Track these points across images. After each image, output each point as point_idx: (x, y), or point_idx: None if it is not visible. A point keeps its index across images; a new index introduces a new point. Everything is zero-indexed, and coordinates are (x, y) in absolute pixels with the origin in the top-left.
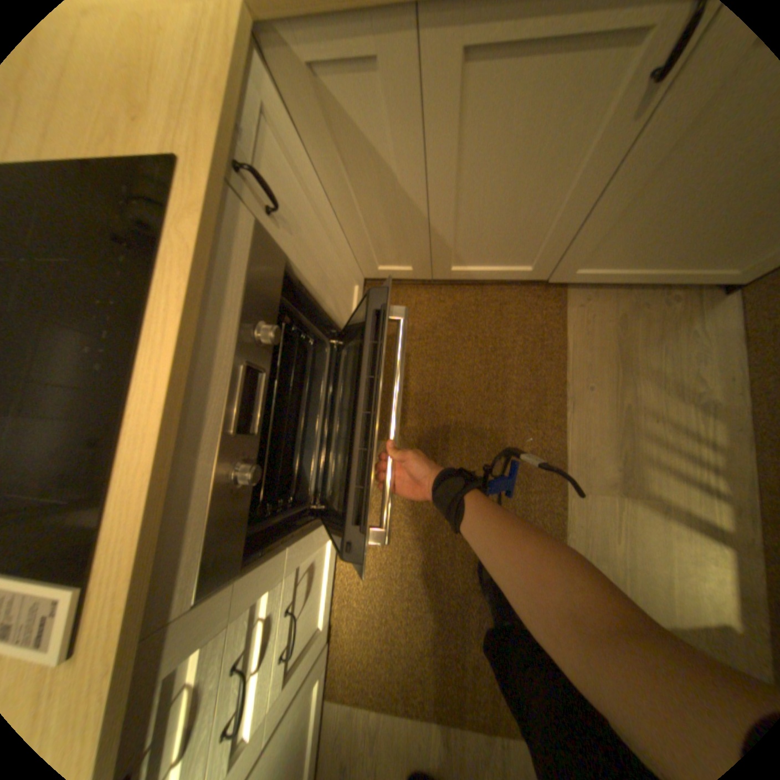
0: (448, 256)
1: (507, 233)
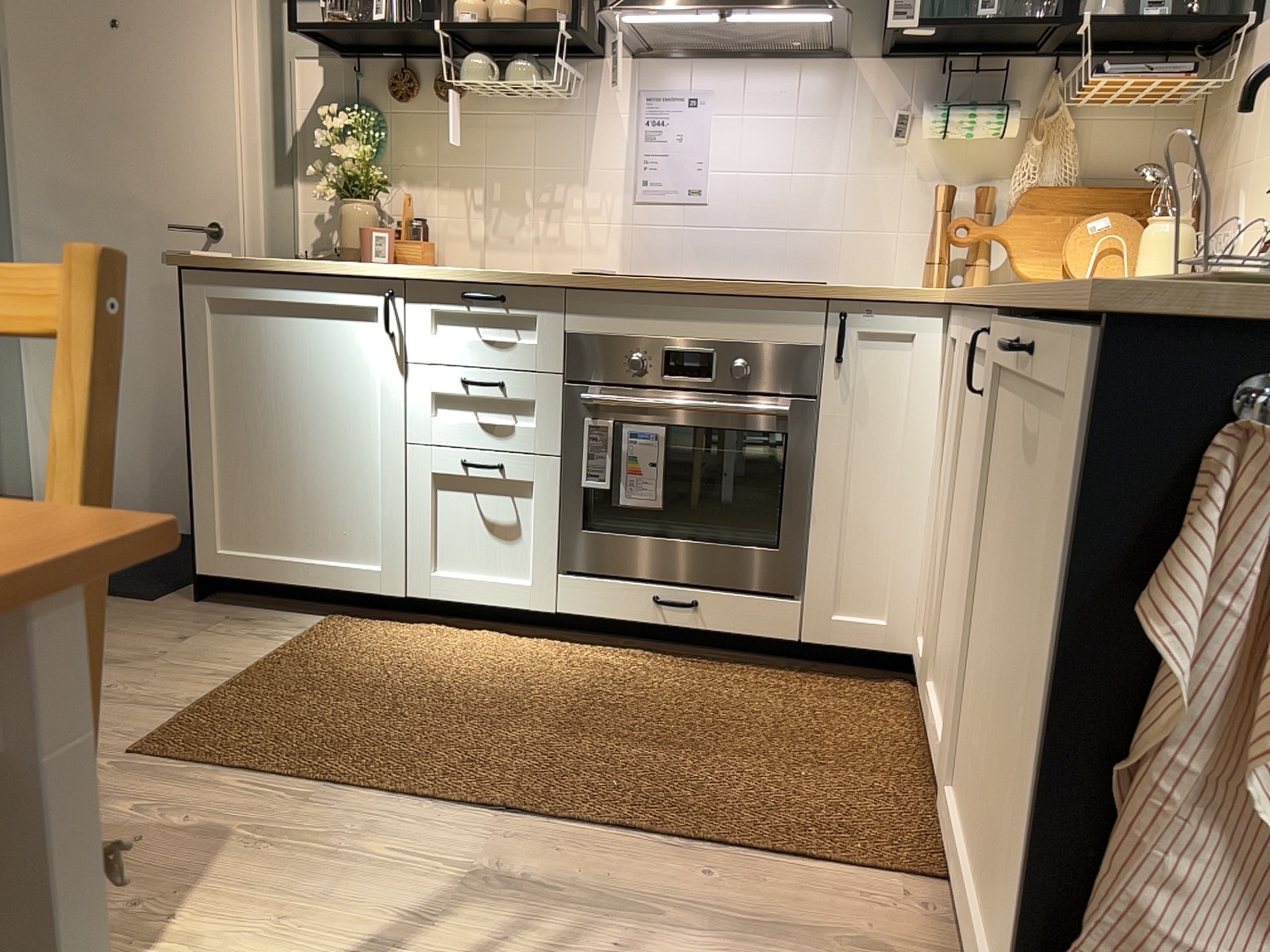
0: (936, 648)
1: (956, 629)
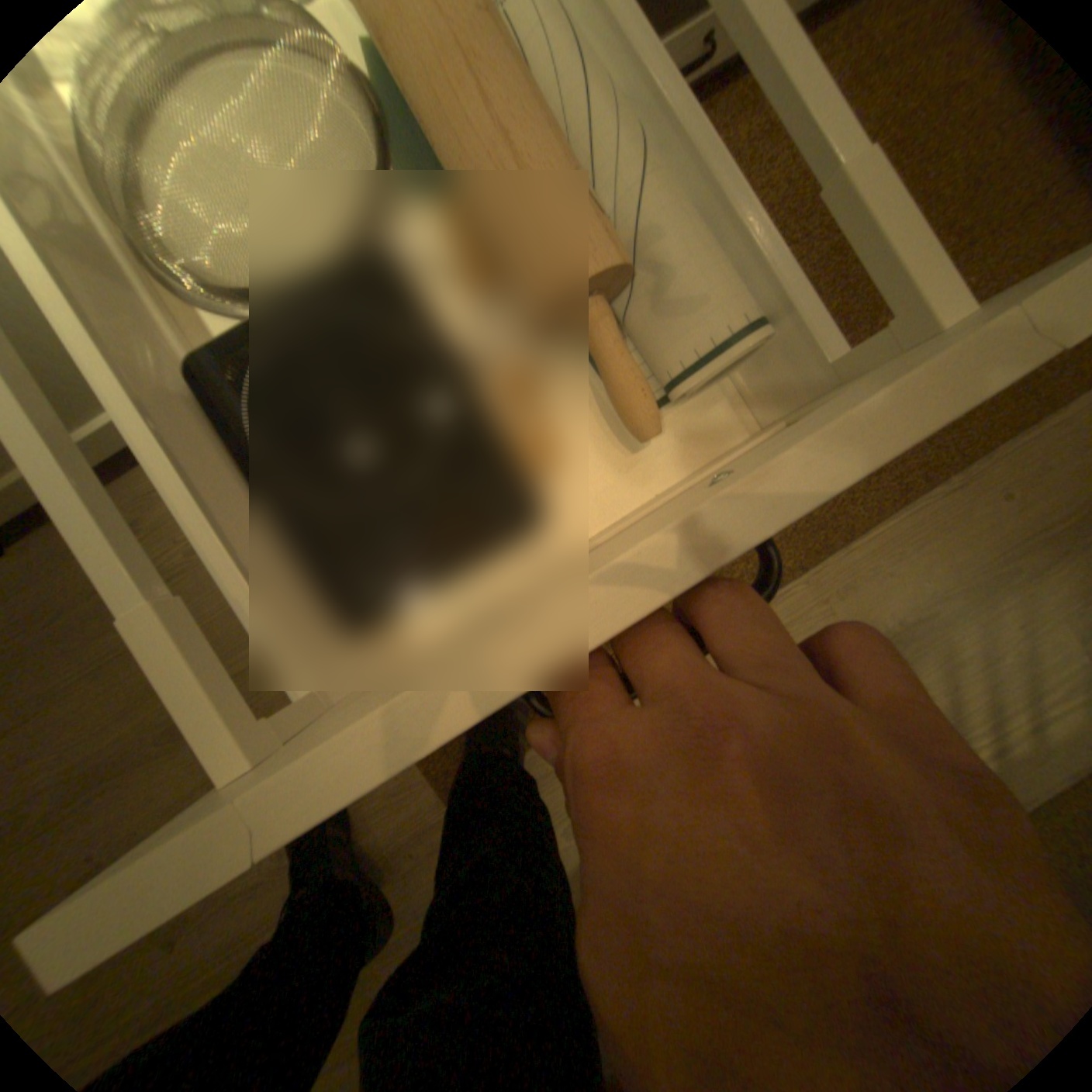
0: None
1: None
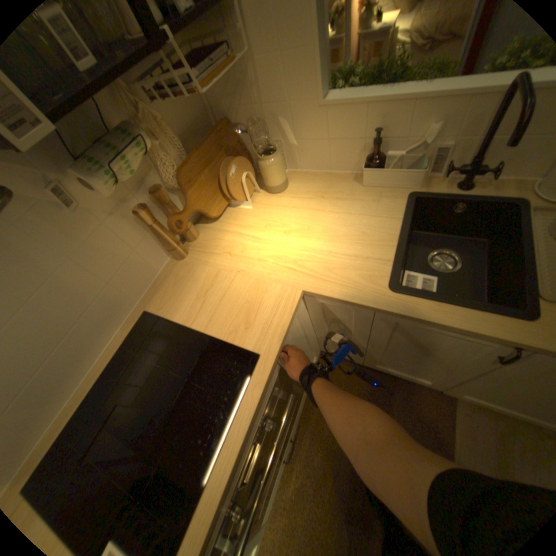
0: (375, 362)
1: (414, 367)
